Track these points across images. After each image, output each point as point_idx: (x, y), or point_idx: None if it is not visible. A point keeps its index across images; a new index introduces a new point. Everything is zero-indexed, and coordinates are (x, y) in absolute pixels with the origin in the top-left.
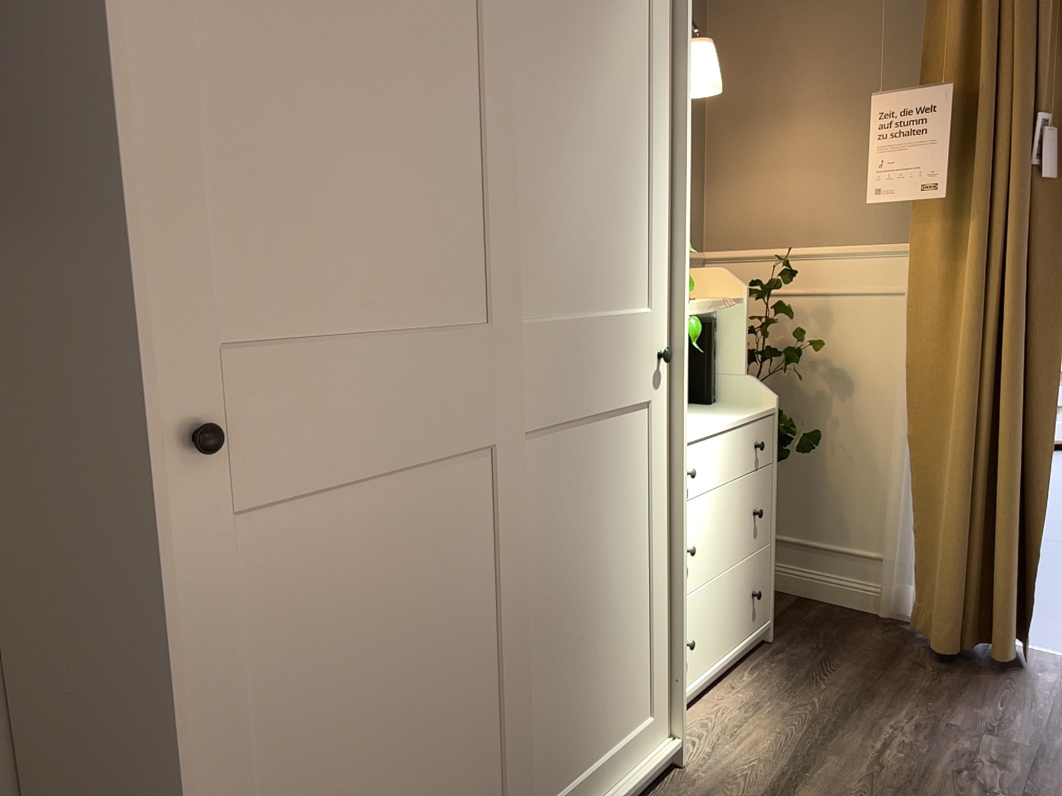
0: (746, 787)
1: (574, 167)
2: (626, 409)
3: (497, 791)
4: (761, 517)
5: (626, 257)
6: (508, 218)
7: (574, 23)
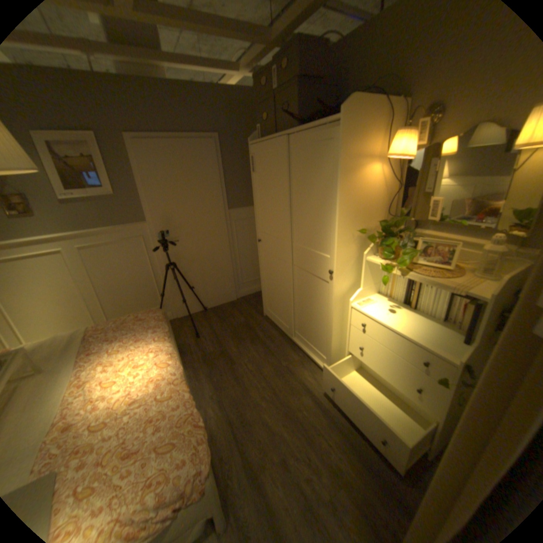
0: (318, 392)
1: (306, 215)
2: (320, 279)
3: (287, 317)
4: (426, 399)
5: (321, 240)
6: (287, 225)
7: (306, 179)
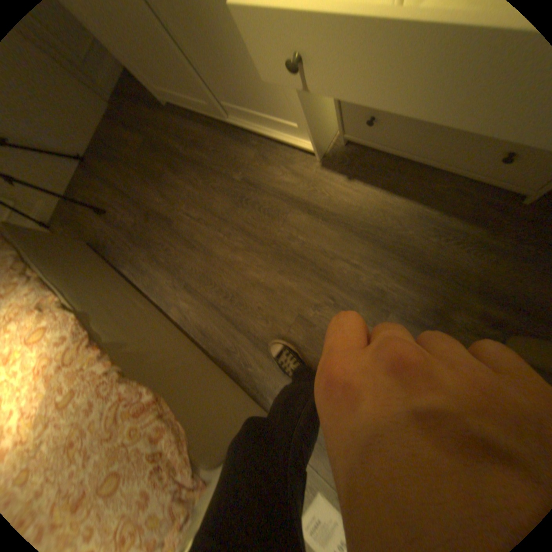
0: (308, 192)
1: None
2: None
3: (187, 82)
4: None
5: None
6: None
7: None
